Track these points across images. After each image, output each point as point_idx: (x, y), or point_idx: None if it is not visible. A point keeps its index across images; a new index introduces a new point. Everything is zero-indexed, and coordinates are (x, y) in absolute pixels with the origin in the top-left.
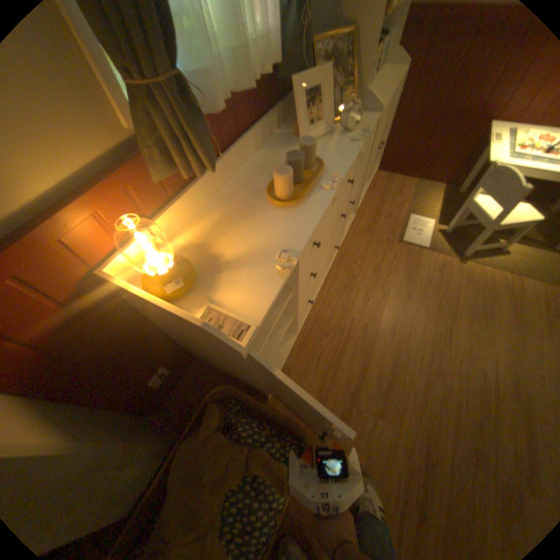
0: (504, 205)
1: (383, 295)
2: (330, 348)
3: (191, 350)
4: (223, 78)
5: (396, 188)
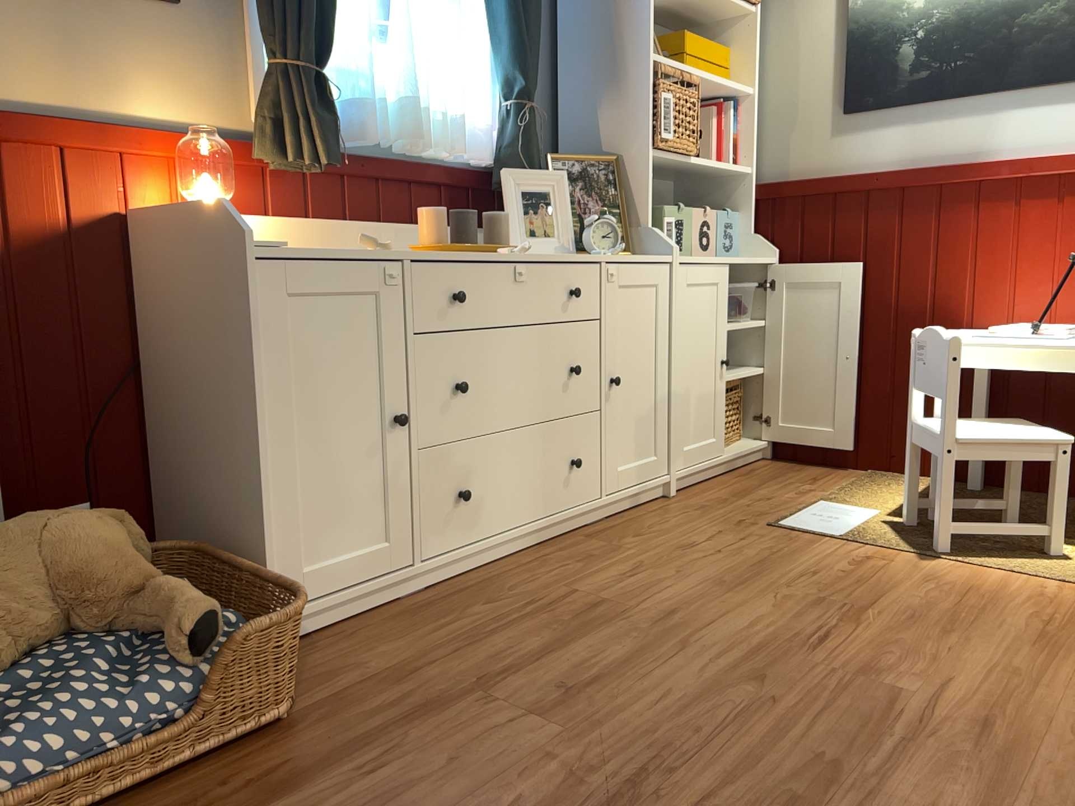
0: (986, 427)
1: (678, 575)
2: (484, 619)
3: (165, 501)
4: (391, 133)
5: (807, 476)
